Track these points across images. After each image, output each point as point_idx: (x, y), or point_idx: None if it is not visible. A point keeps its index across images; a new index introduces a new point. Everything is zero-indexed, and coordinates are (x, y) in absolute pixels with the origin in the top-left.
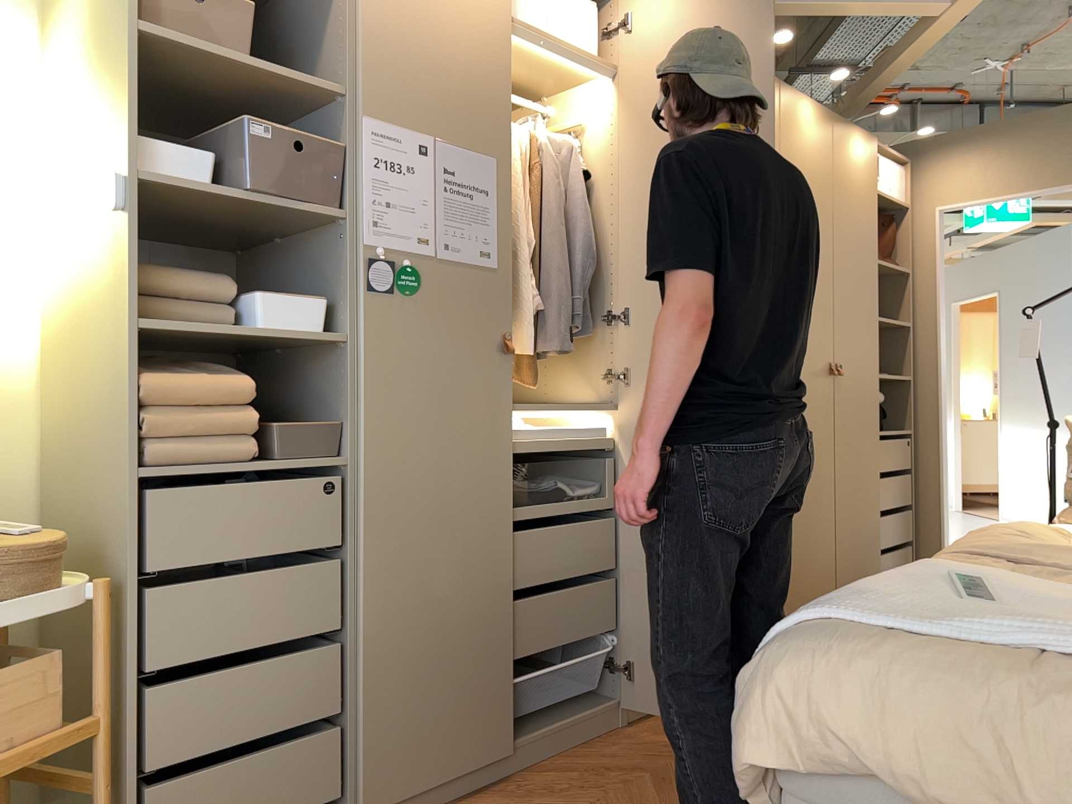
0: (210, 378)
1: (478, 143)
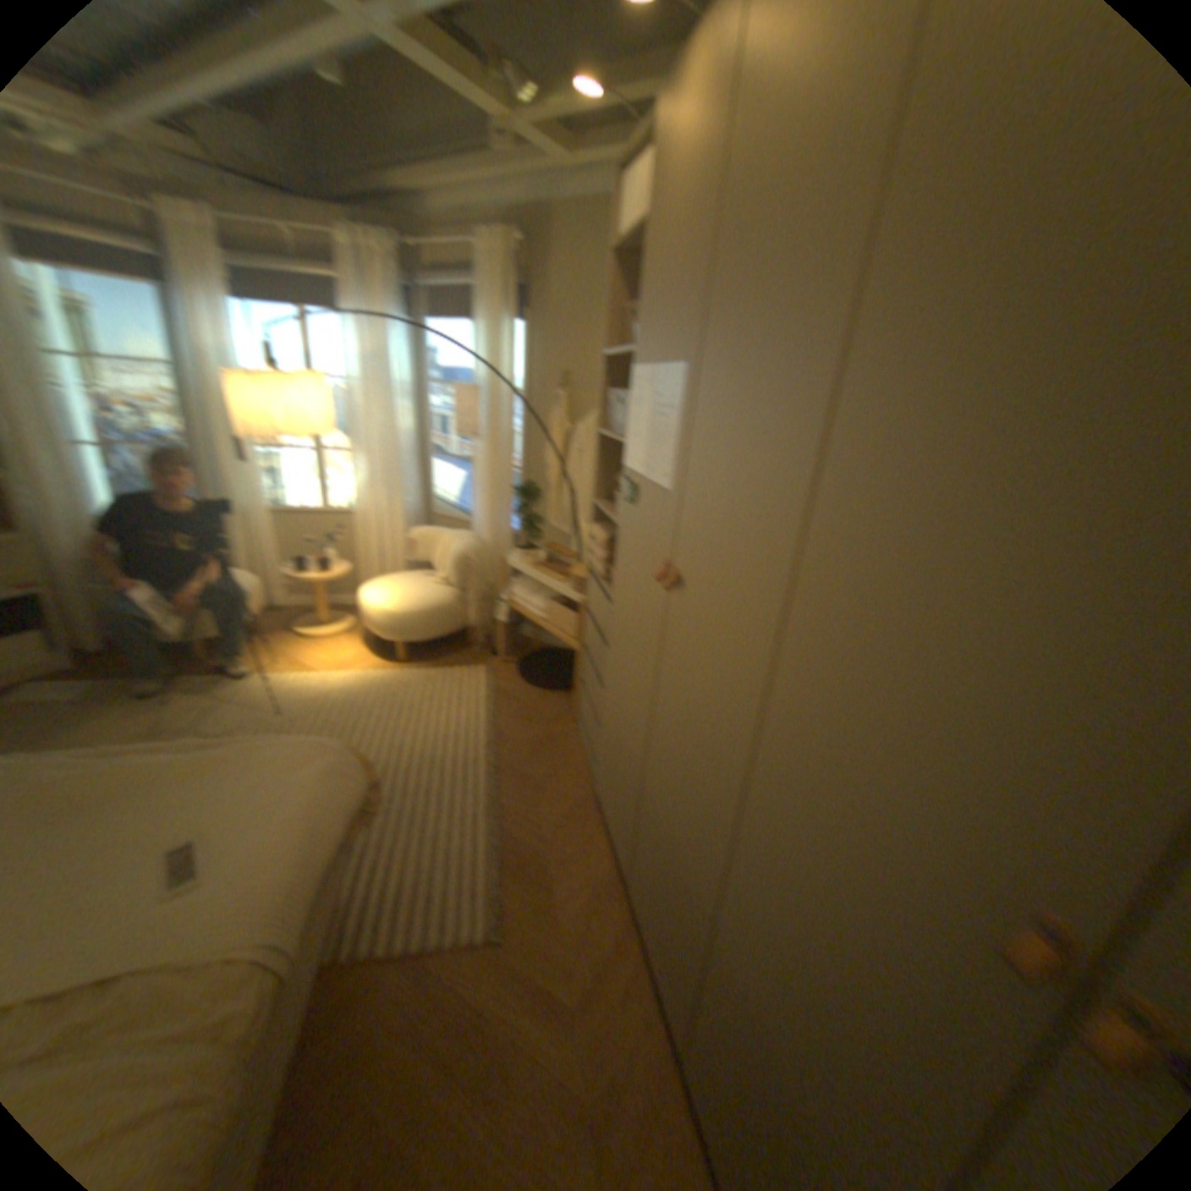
0: (600, 532)
1: (675, 352)
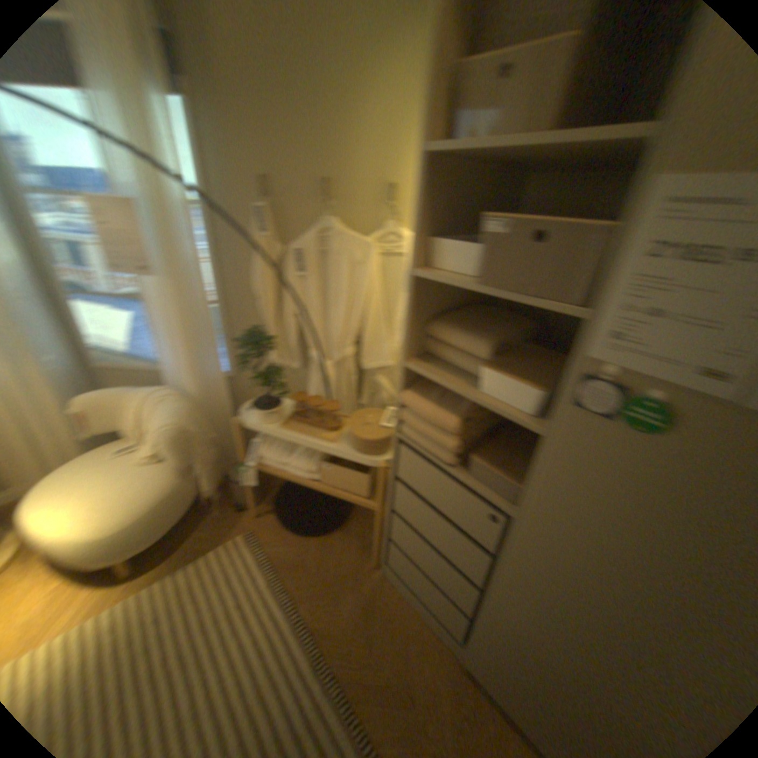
0: (437, 408)
1: None
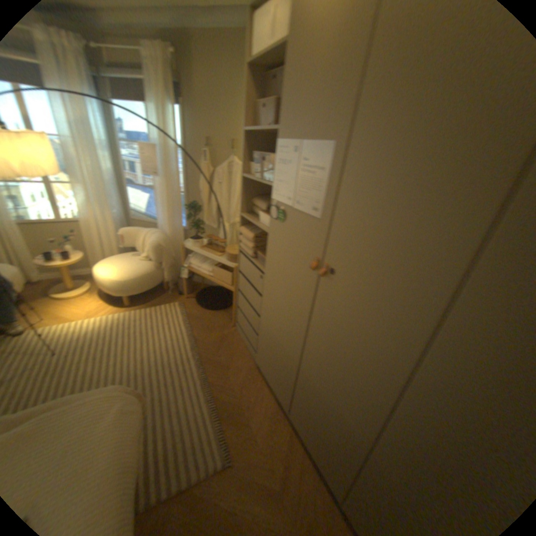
0: (248, 232)
1: (323, 134)
